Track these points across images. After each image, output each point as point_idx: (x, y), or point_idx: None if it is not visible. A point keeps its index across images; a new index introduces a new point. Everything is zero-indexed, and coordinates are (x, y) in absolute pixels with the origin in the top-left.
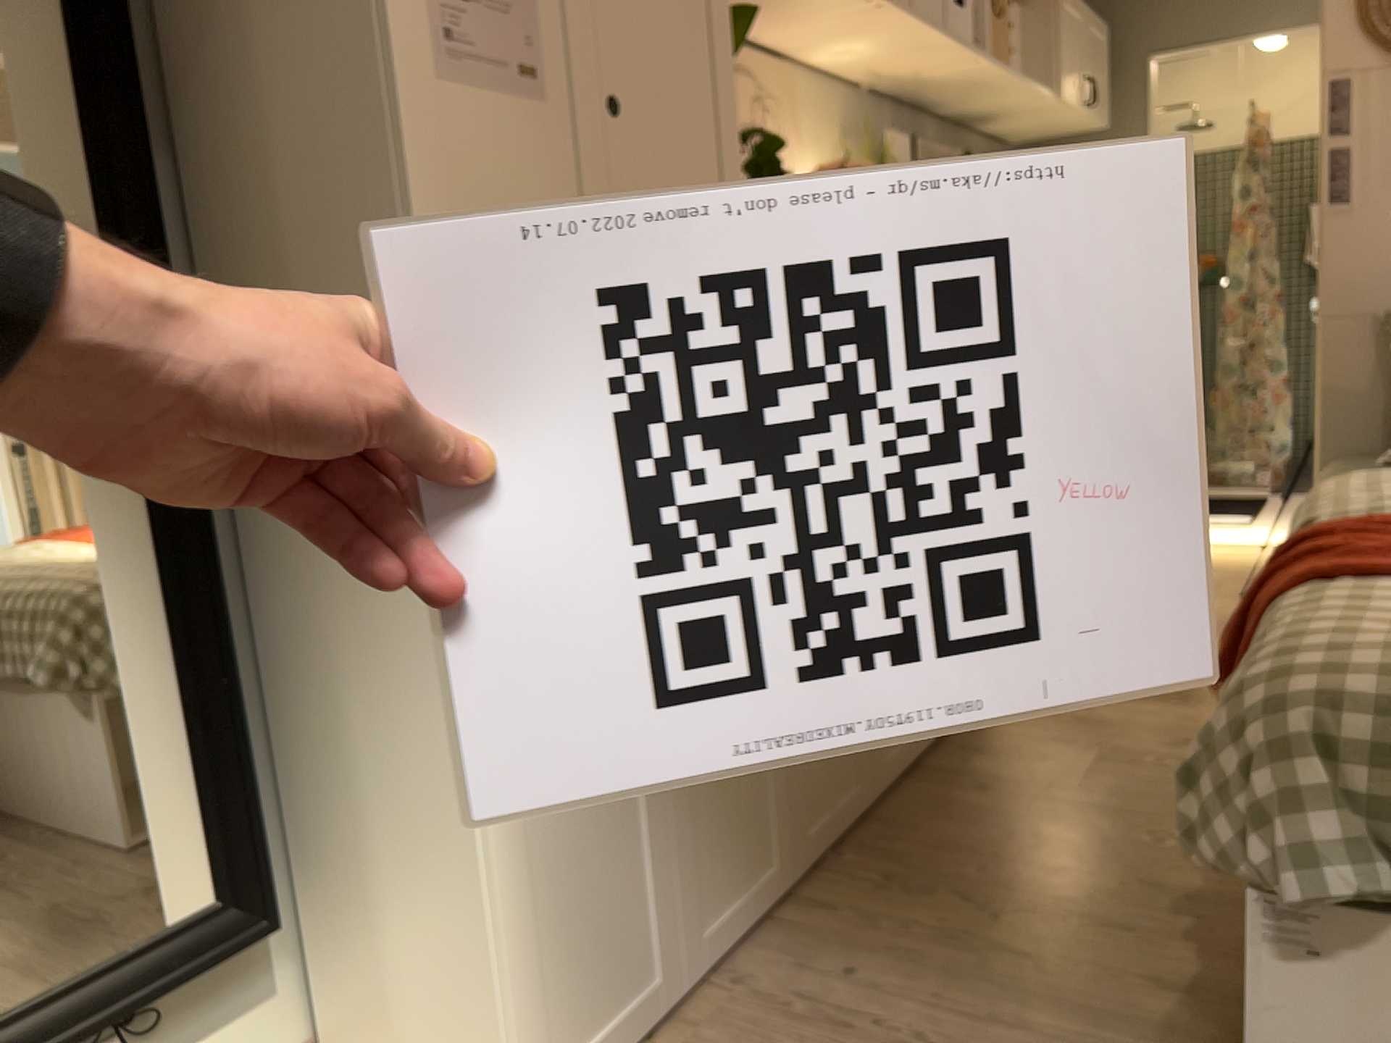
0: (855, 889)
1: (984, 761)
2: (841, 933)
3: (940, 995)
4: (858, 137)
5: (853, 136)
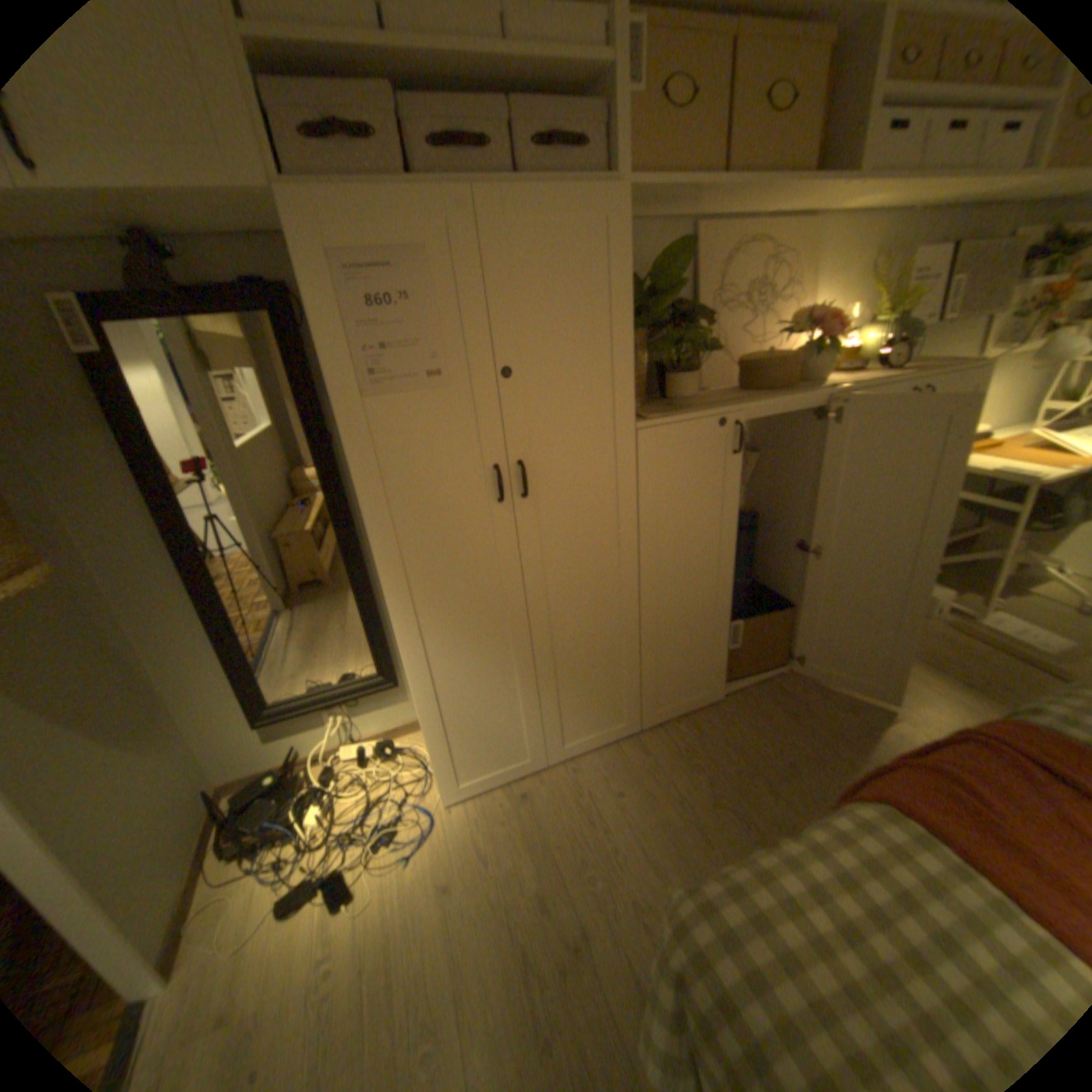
0: (671, 745)
1: (815, 696)
2: (642, 766)
3: (651, 829)
4: (898, 251)
5: (893, 252)
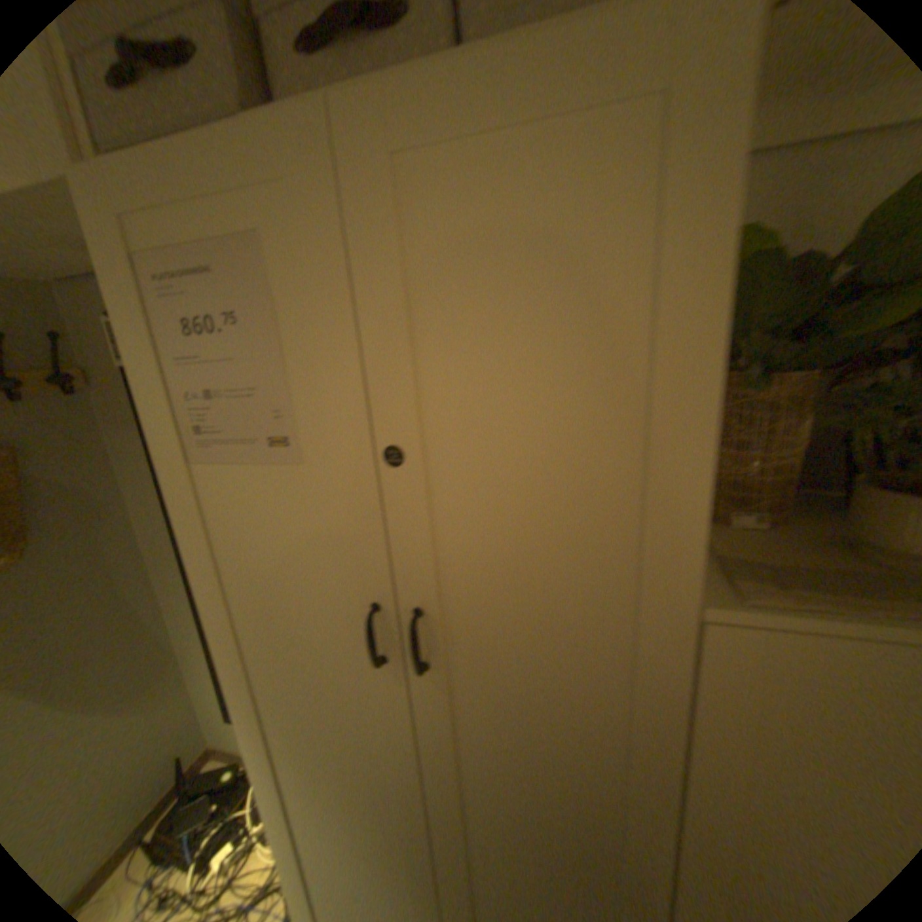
0: None
1: None
2: None
3: None
4: None
5: None
